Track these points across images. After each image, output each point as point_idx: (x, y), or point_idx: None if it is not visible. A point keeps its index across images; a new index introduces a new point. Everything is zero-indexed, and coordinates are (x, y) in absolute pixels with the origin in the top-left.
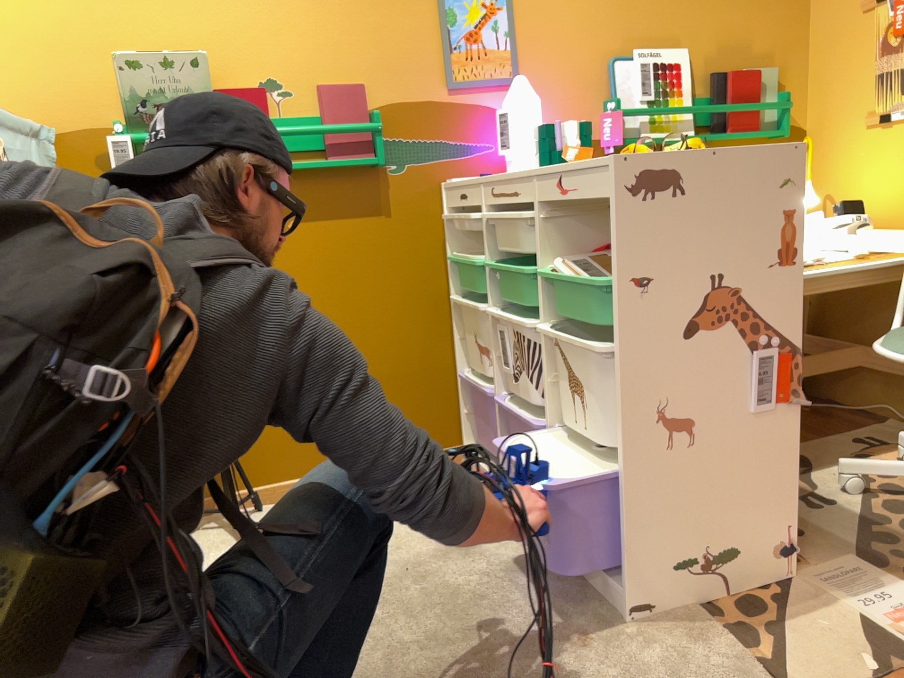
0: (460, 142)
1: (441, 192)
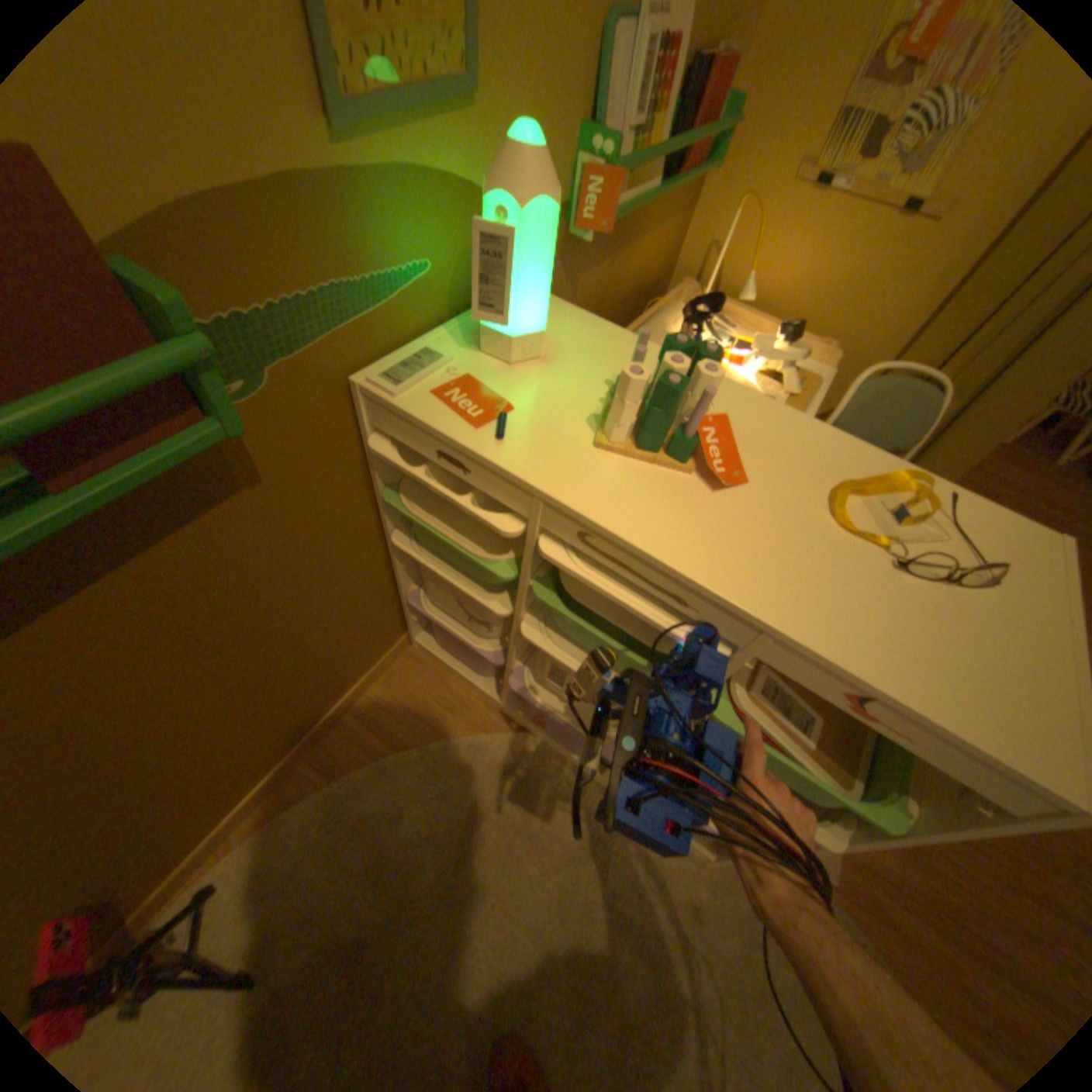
0: (374, 270)
1: (353, 392)
